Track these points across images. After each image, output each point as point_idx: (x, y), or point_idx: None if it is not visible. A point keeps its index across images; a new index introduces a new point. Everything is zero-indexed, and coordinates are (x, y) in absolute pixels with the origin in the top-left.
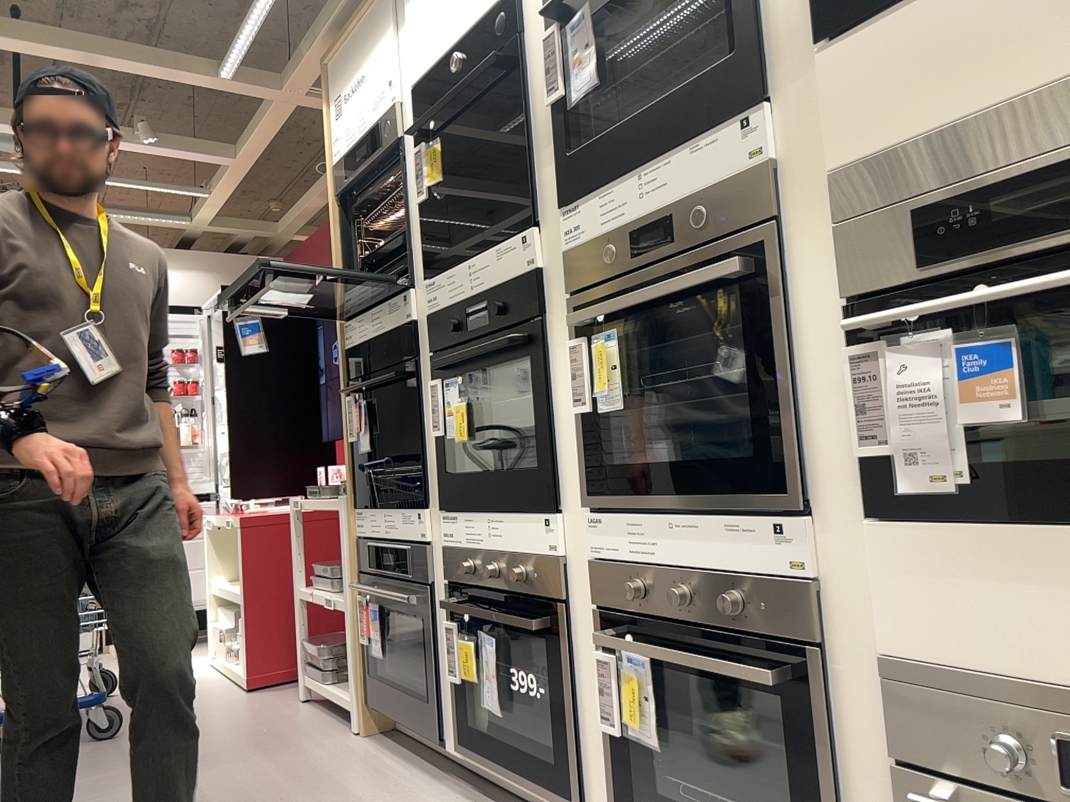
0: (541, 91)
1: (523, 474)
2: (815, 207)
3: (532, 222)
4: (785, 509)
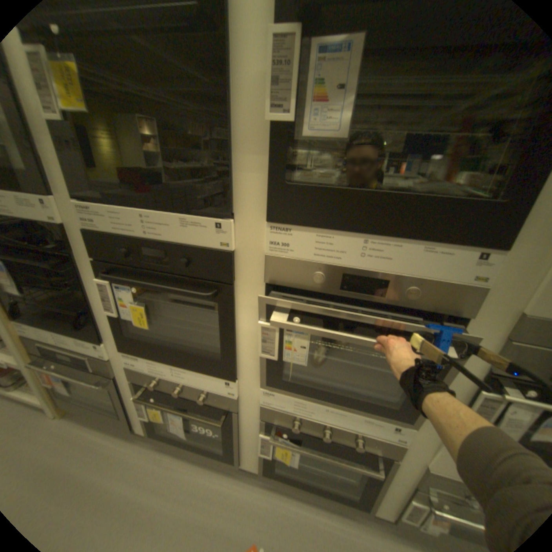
0: (253, 88)
1: (198, 348)
2: (501, 322)
3: (228, 214)
4: (407, 427)
